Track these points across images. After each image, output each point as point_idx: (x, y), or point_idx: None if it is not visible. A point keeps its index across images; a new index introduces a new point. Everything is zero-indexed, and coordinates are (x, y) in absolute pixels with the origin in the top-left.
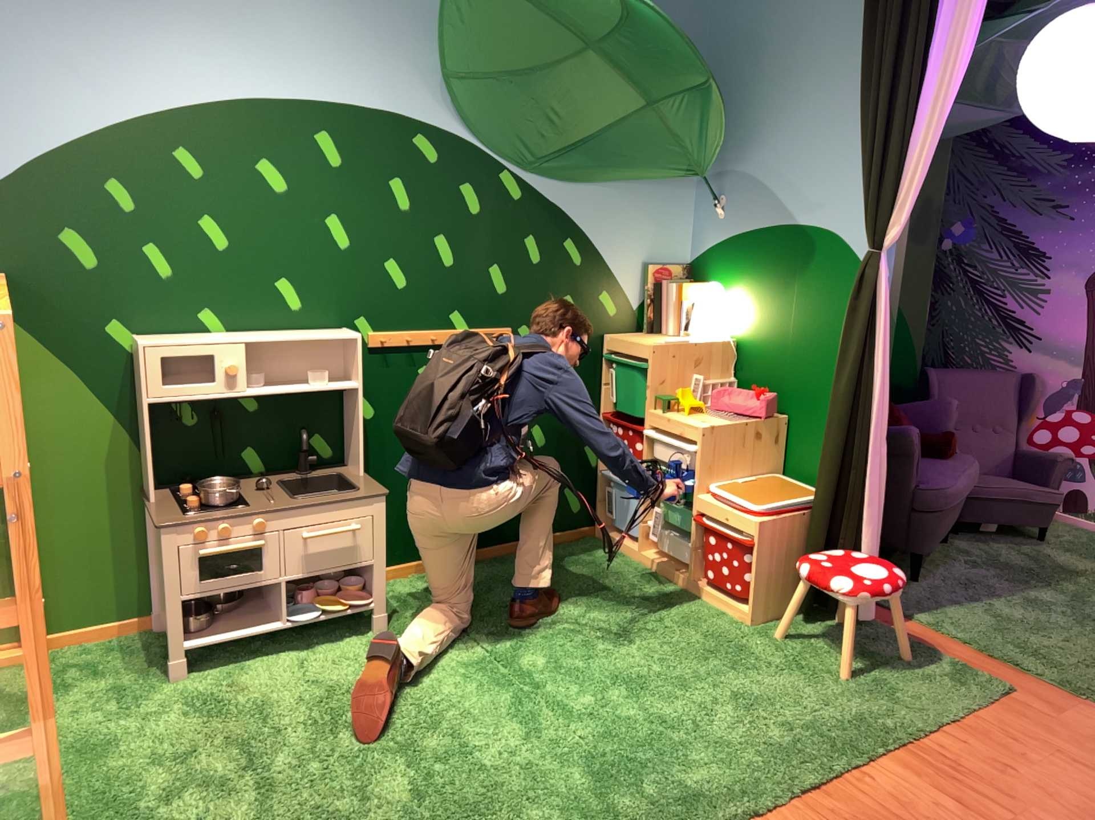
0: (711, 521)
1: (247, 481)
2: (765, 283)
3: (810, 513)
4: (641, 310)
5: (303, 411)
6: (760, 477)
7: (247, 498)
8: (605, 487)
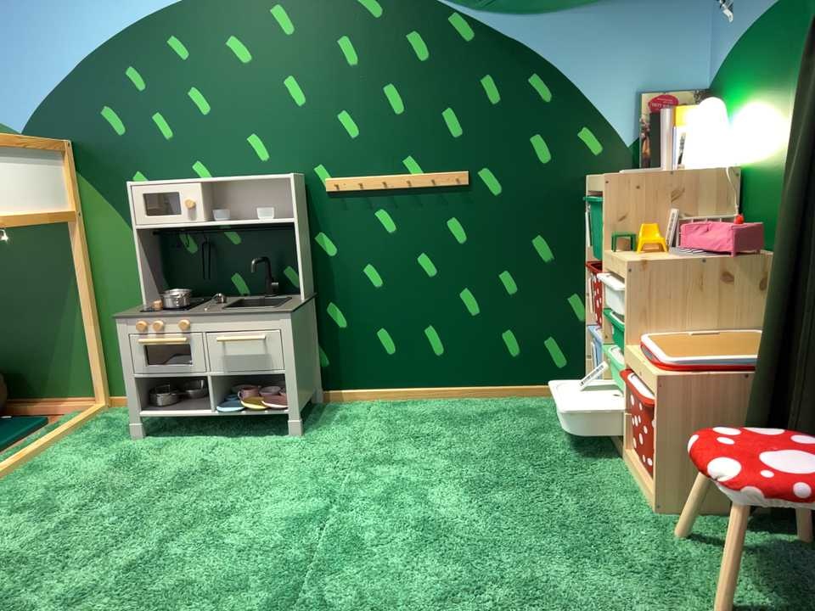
0: (638, 380)
1: (212, 299)
2: (762, 78)
3: (752, 378)
4: (633, 144)
5: (265, 245)
6: (731, 333)
7: (191, 309)
8: (583, 342)
